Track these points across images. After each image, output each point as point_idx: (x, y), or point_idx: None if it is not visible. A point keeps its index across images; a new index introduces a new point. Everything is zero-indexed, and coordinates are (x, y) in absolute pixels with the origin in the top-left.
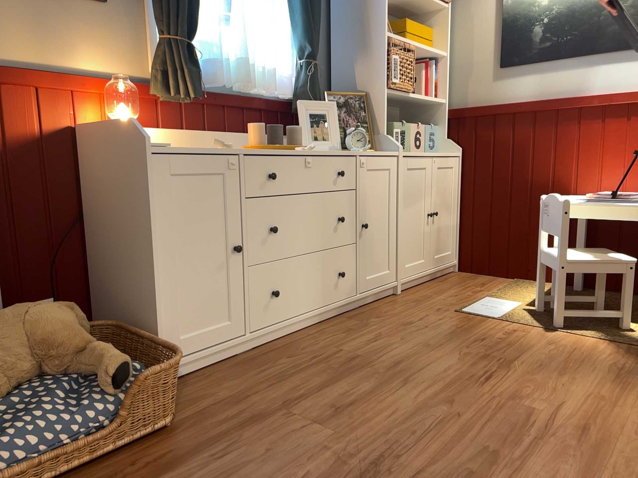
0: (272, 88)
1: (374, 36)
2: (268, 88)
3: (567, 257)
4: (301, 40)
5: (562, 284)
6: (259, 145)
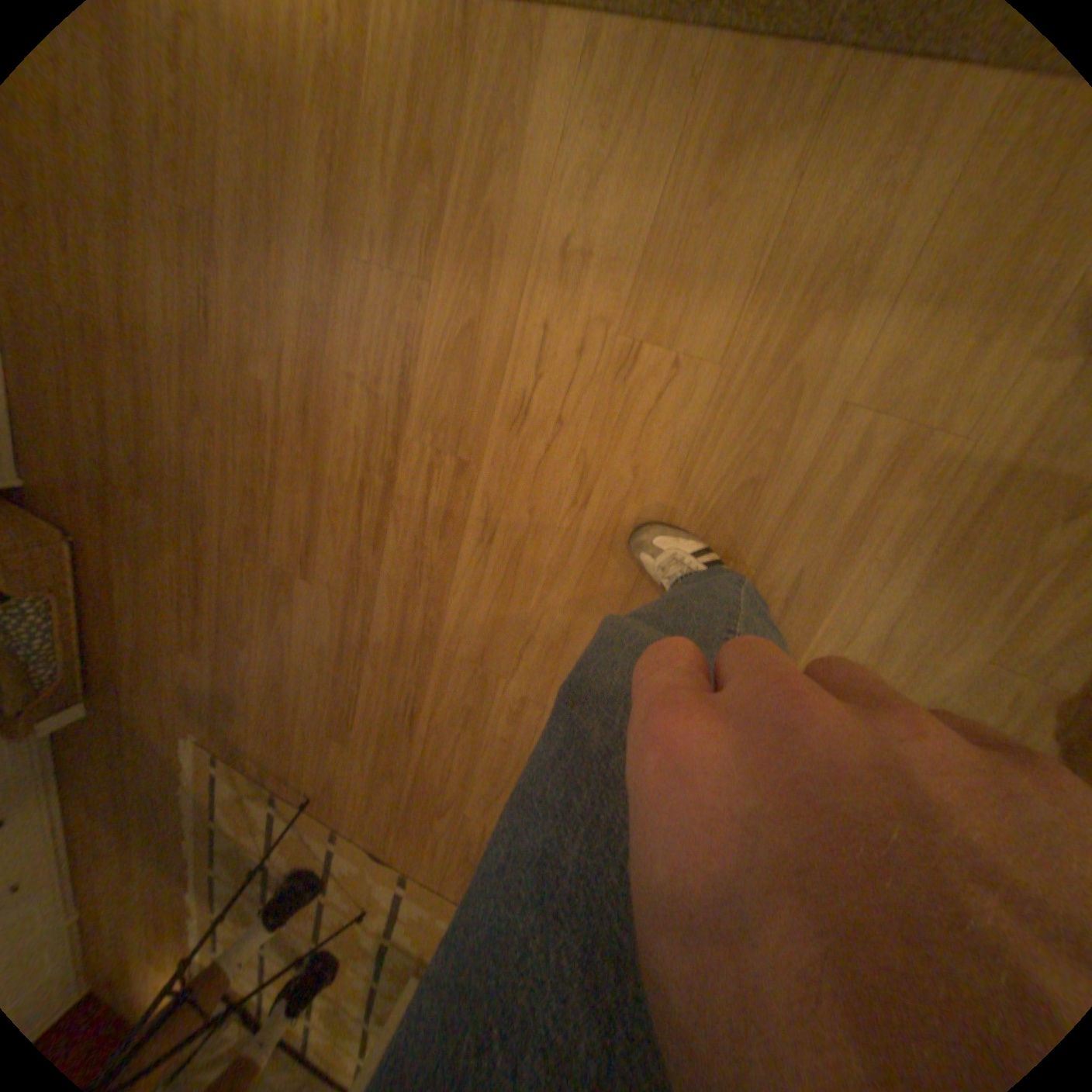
0: None
1: None
2: None
3: None
4: None
5: None
6: None
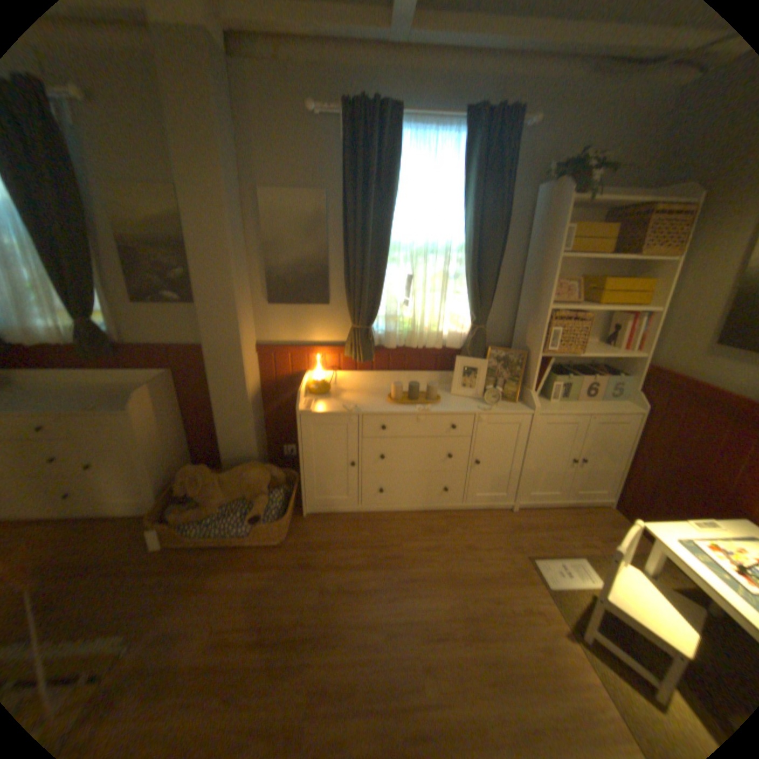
0: (436, 347)
1: (542, 307)
2: (433, 346)
3: (616, 598)
4: (470, 310)
5: (598, 615)
6: (393, 400)
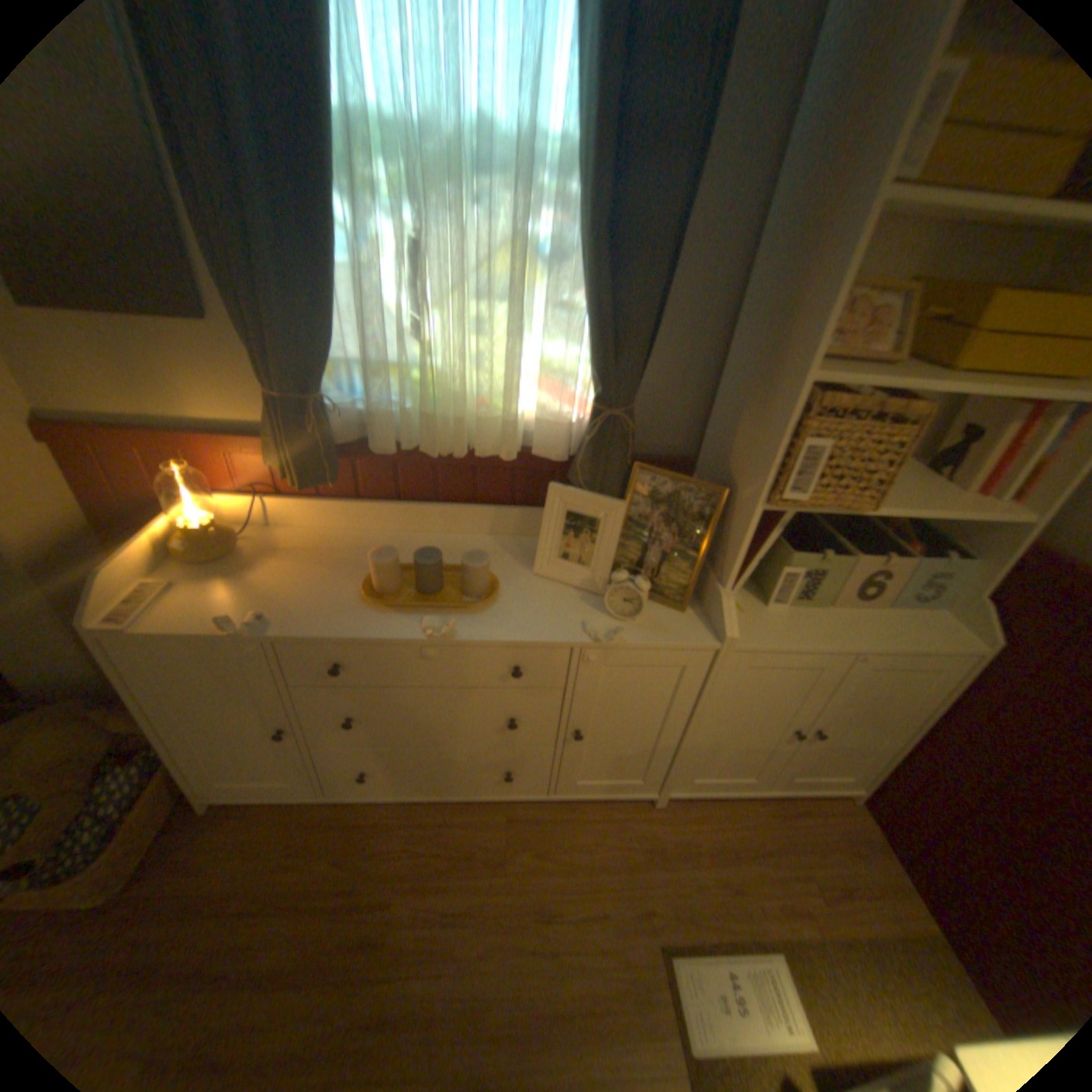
0: (503, 454)
1: (789, 369)
2: (498, 451)
3: None
4: (592, 361)
5: None
6: (373, 593)
